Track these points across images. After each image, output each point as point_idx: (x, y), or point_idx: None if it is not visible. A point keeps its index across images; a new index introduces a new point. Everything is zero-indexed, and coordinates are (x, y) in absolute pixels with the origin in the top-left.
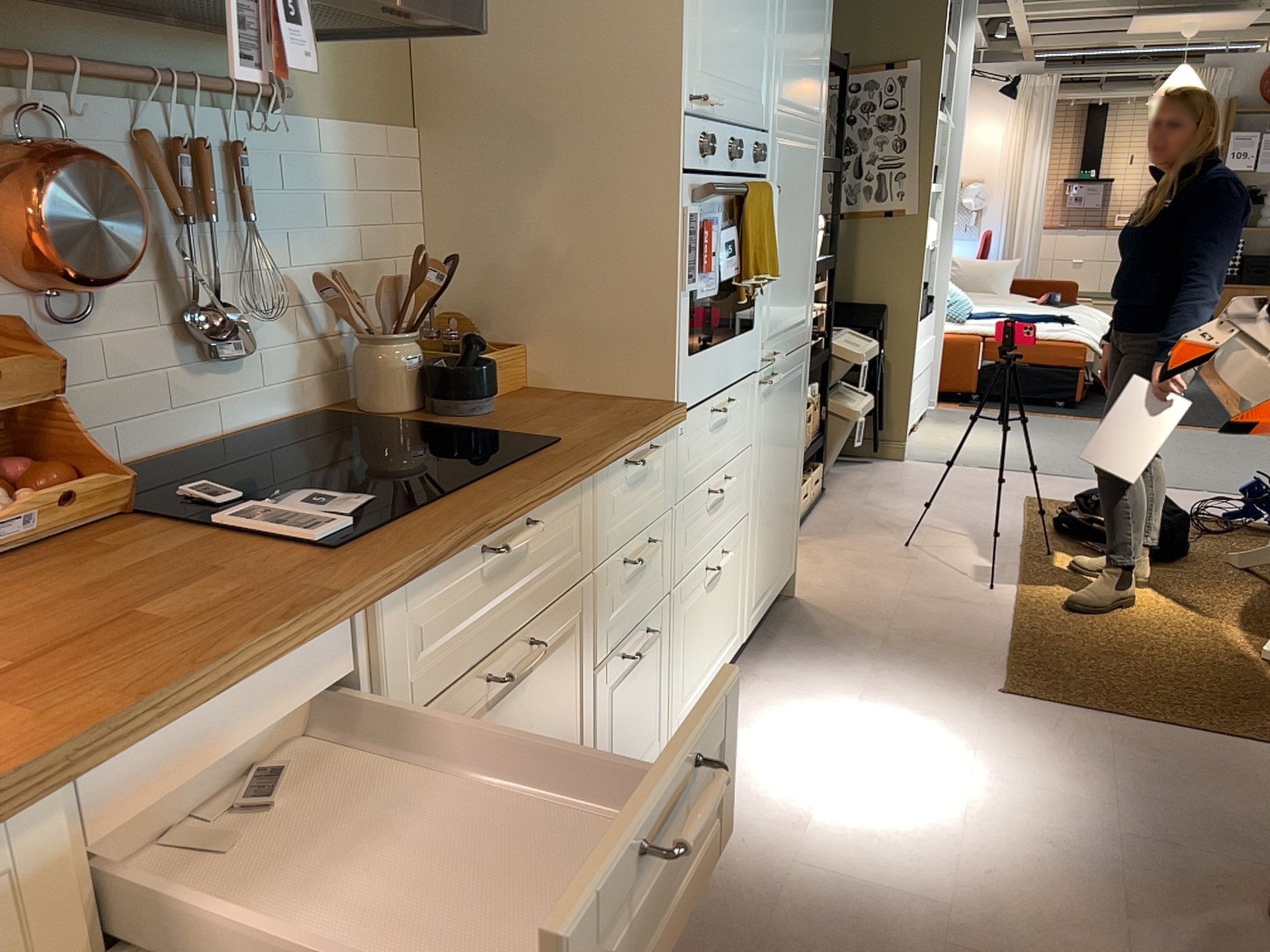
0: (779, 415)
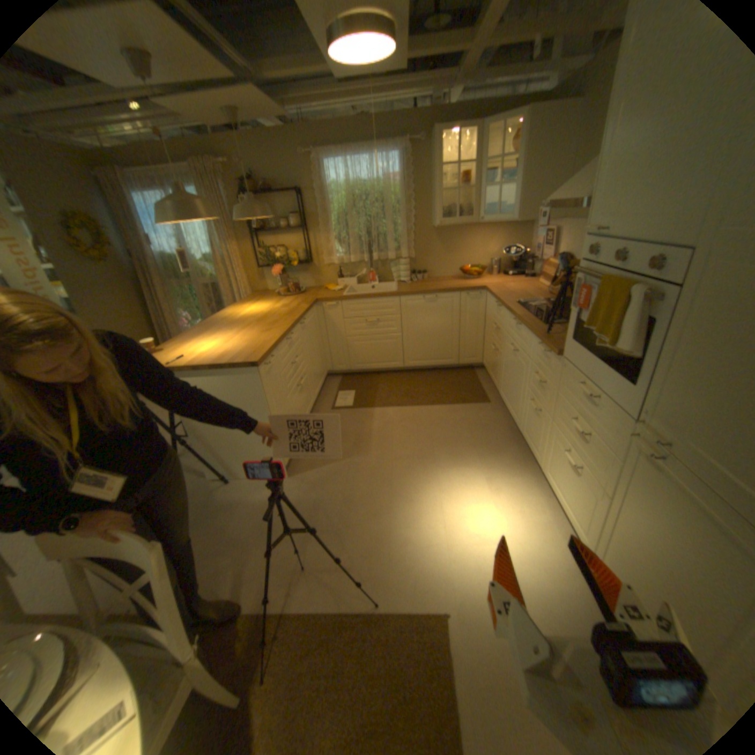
0: (668, 511)
